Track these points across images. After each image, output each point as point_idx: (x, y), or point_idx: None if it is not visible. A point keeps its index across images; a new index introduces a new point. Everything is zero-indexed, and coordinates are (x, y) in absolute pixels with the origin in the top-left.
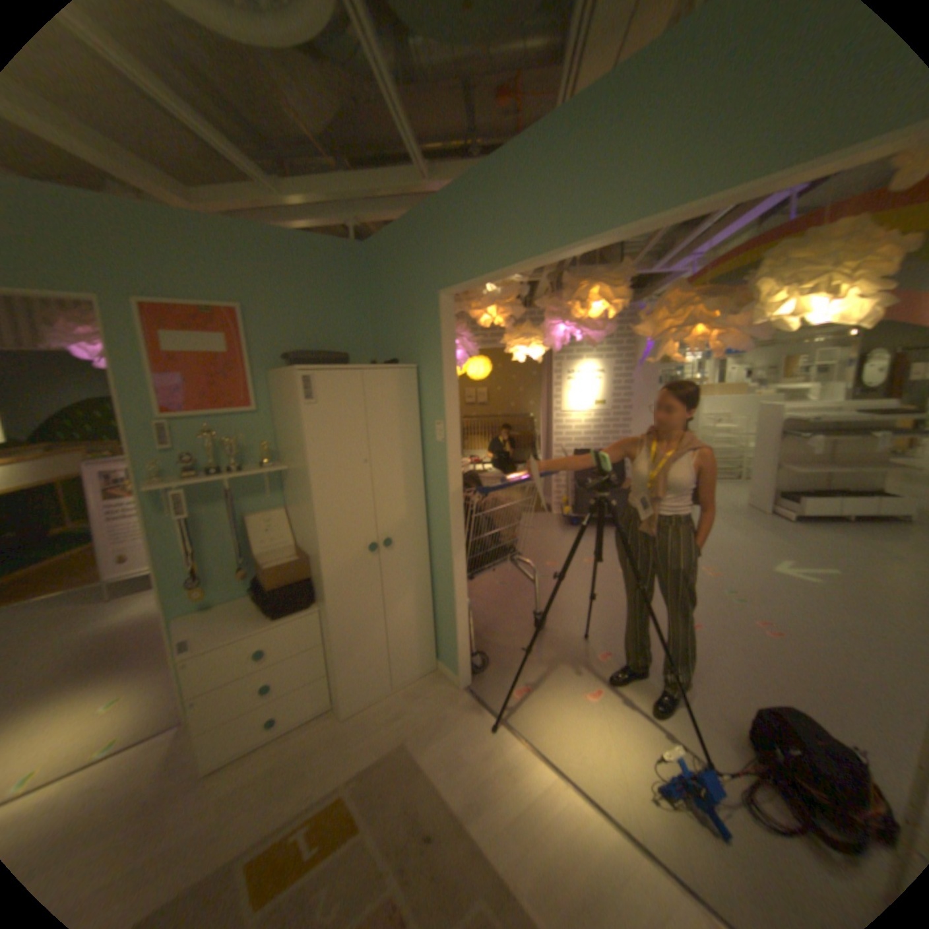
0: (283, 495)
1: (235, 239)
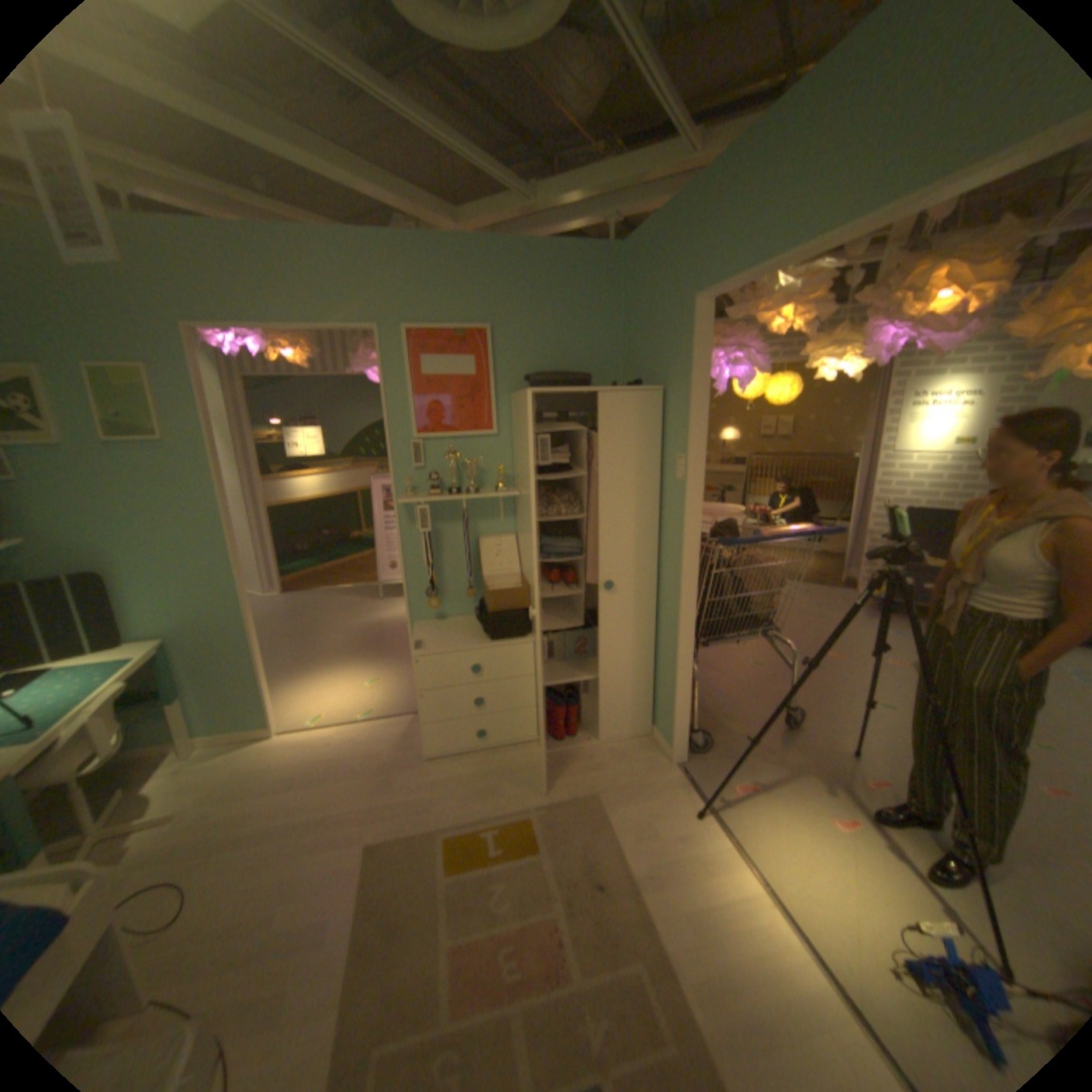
0: (514, 523)
1: (489, 257)
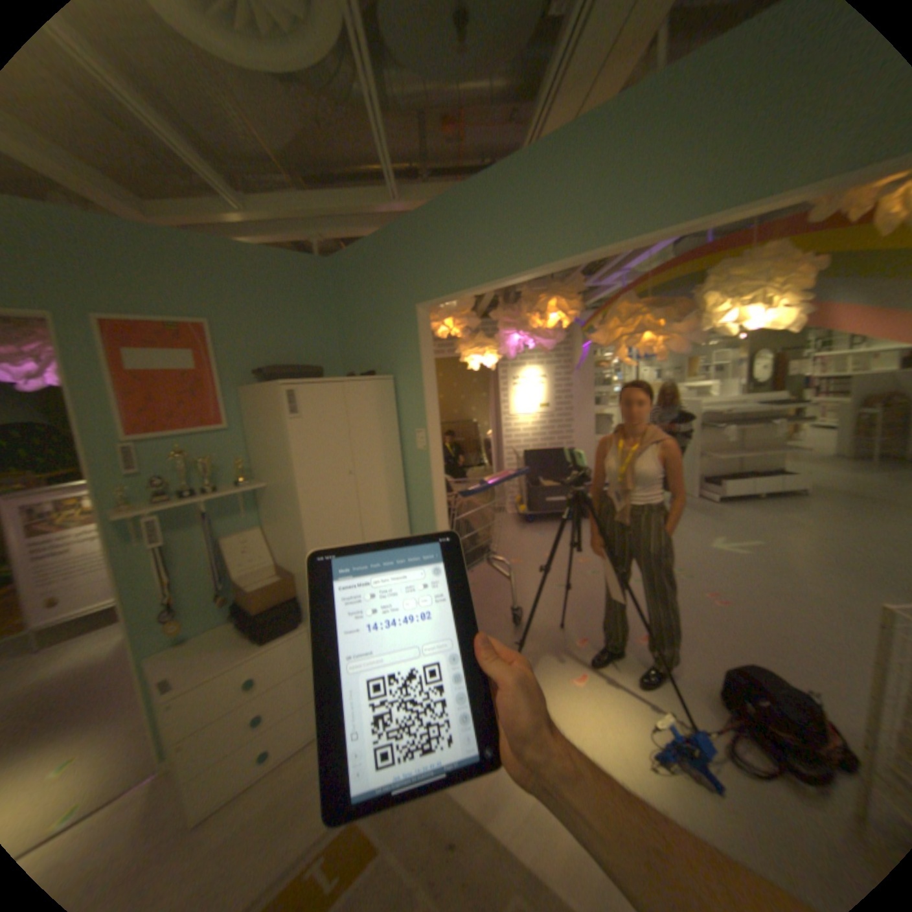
0: (259, 515)
1: (200, 254)
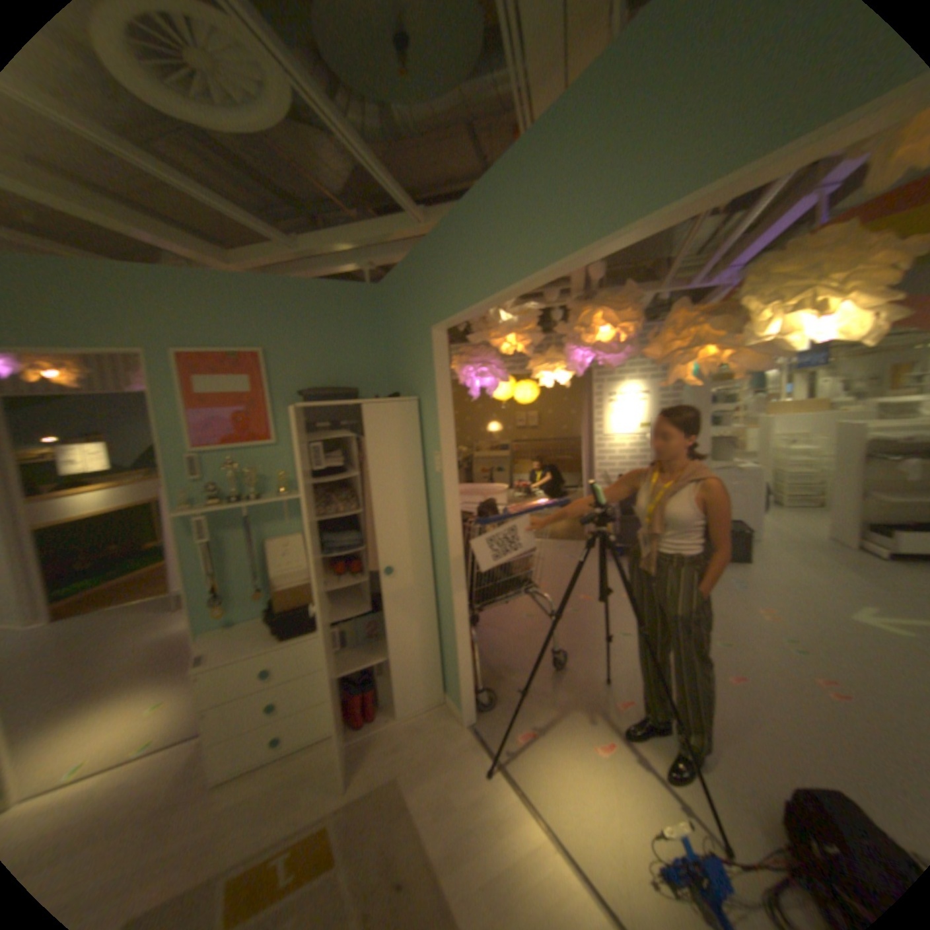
0: (298, 523)
1: (255, 292)
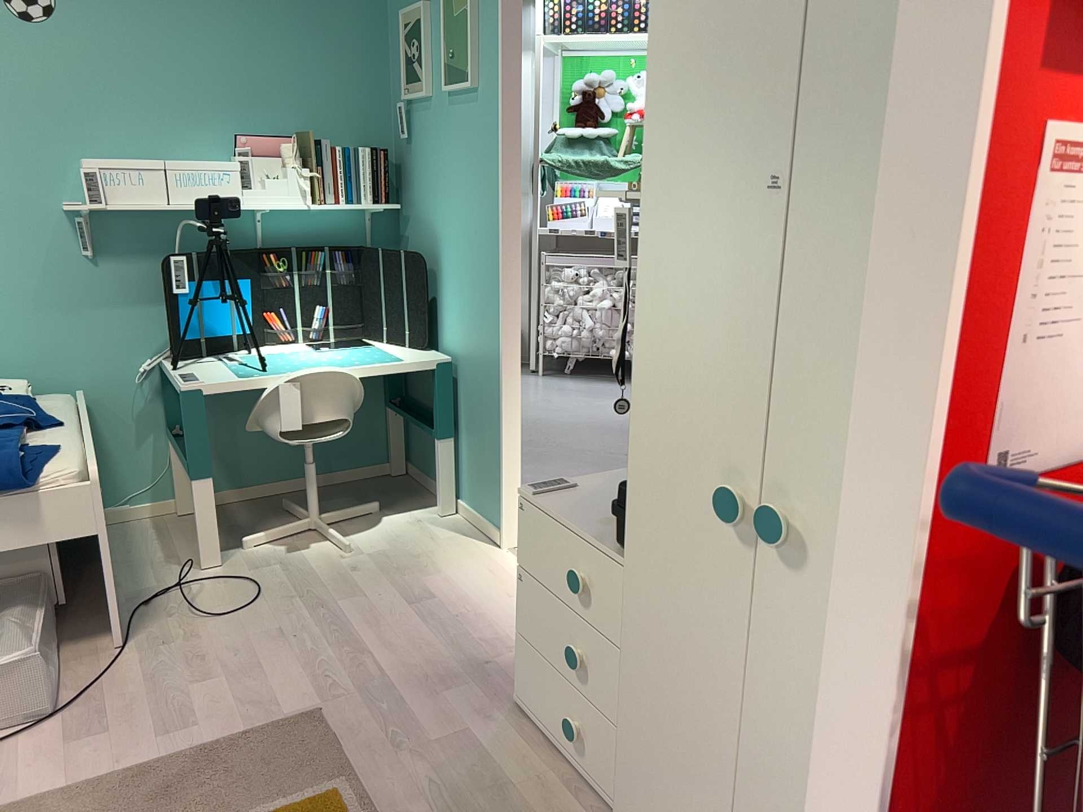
0: None
1: None
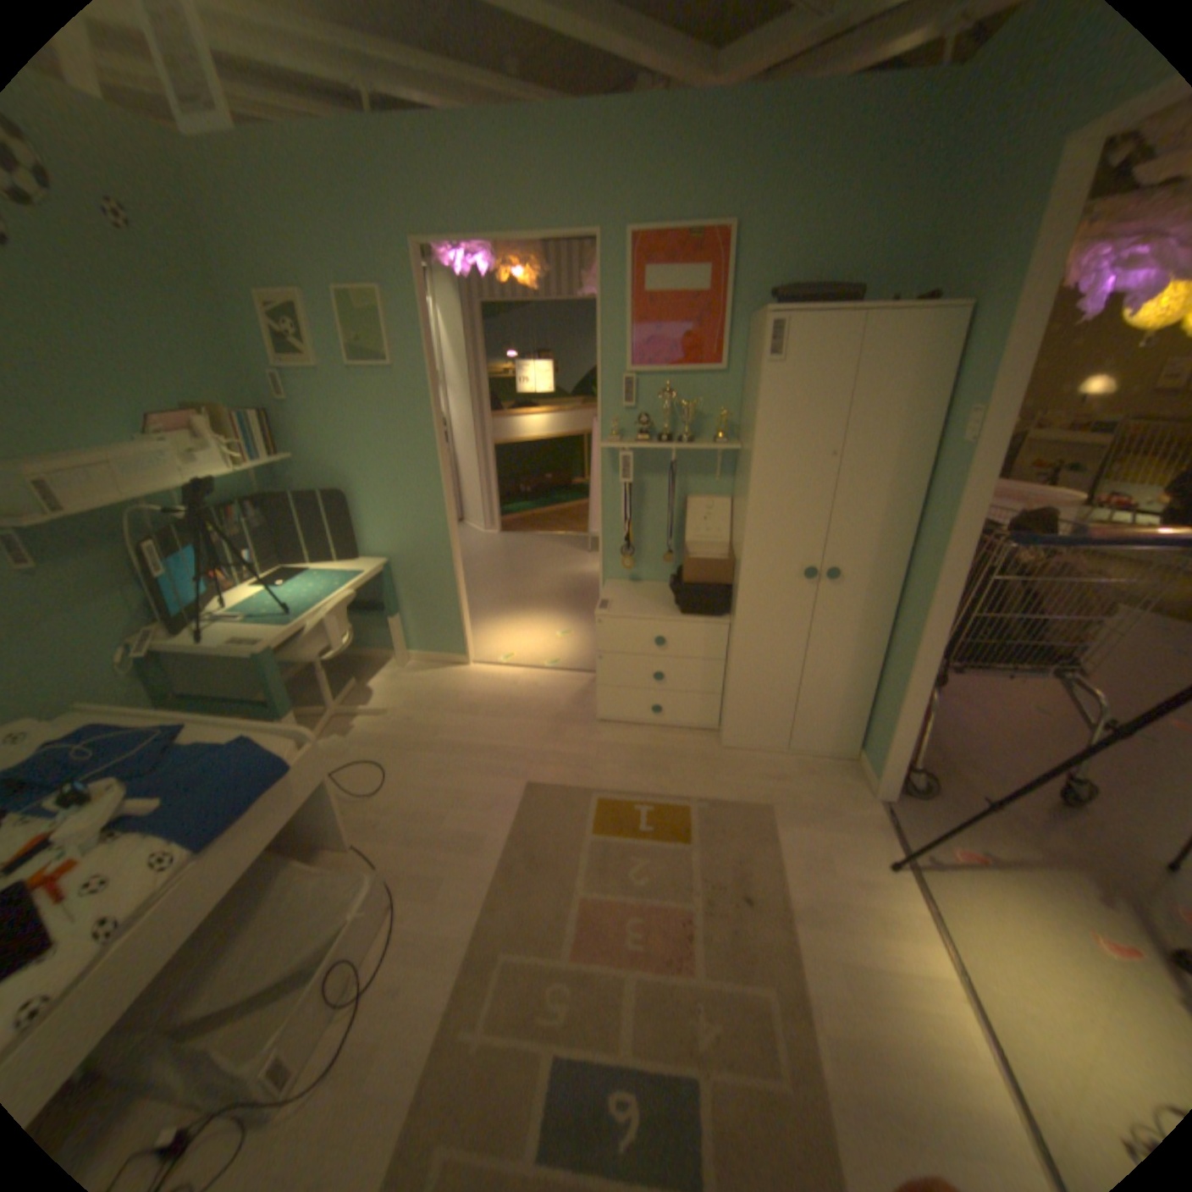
0: (731, 483)
1: (749, 118)
